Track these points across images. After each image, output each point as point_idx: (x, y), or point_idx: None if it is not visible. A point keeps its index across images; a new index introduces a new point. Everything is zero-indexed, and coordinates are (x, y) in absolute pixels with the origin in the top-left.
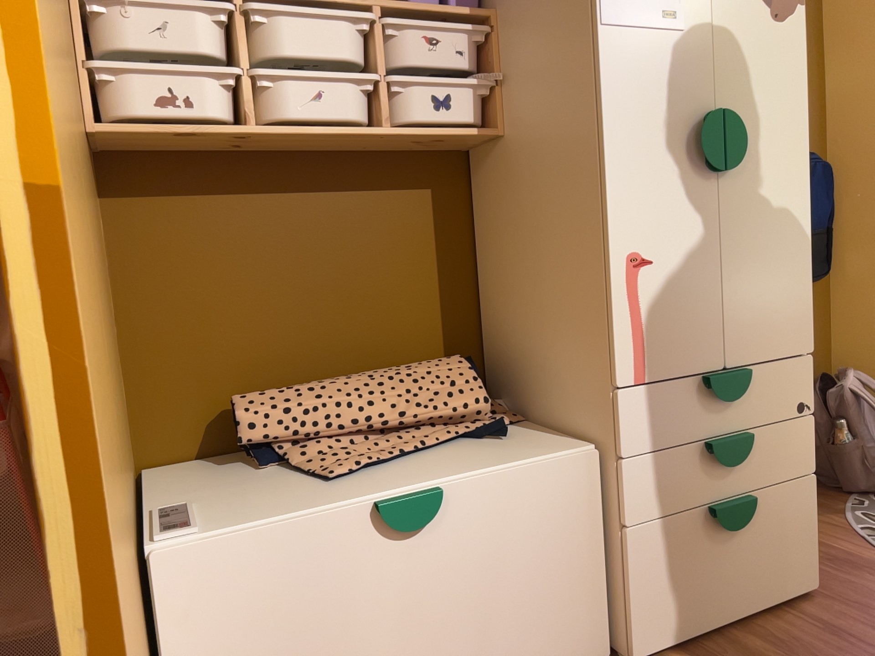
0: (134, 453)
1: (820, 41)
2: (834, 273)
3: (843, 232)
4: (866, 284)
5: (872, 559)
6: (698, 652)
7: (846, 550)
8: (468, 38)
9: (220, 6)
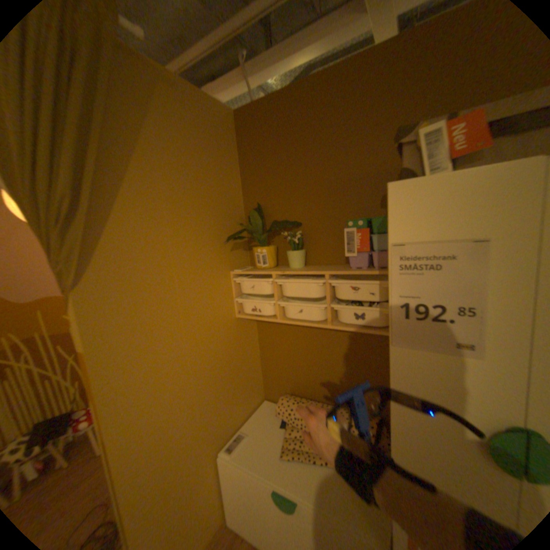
0: (262, 395)
1: None
2: None
3: None
4: None
5: None
6: None
7: None
8: (374, 288)
9: (266, 280)
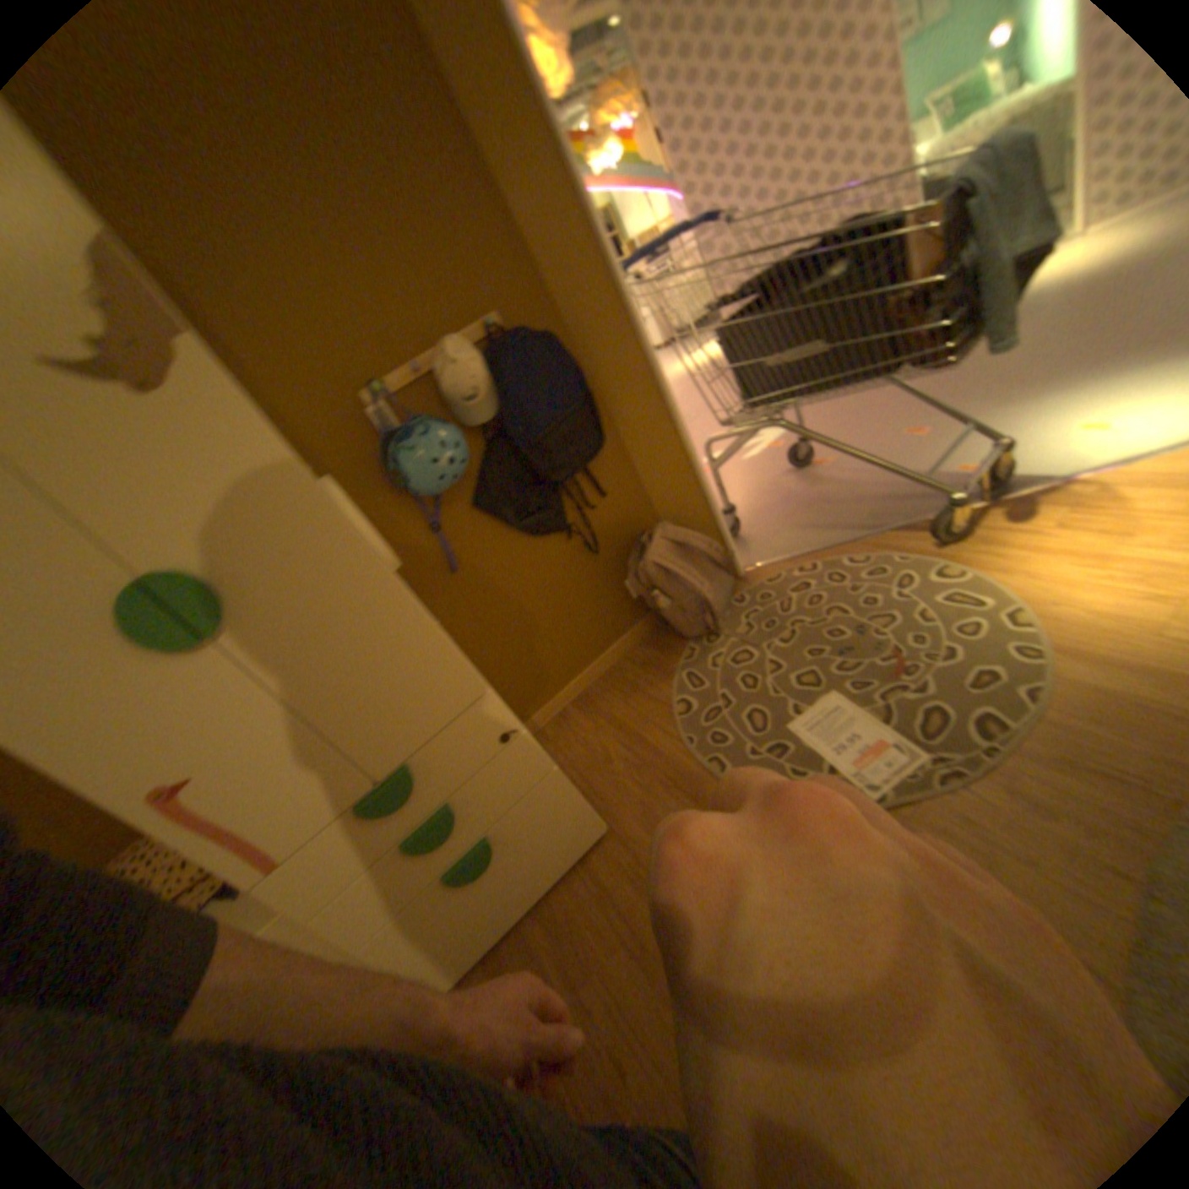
0: None
1: (482, 157)
2: (623, 430)
3: (612, 386)
4: (655, 432)
5: (669, 759)
6: (491, 964)
7: (654, 749)
8: None
9: None
